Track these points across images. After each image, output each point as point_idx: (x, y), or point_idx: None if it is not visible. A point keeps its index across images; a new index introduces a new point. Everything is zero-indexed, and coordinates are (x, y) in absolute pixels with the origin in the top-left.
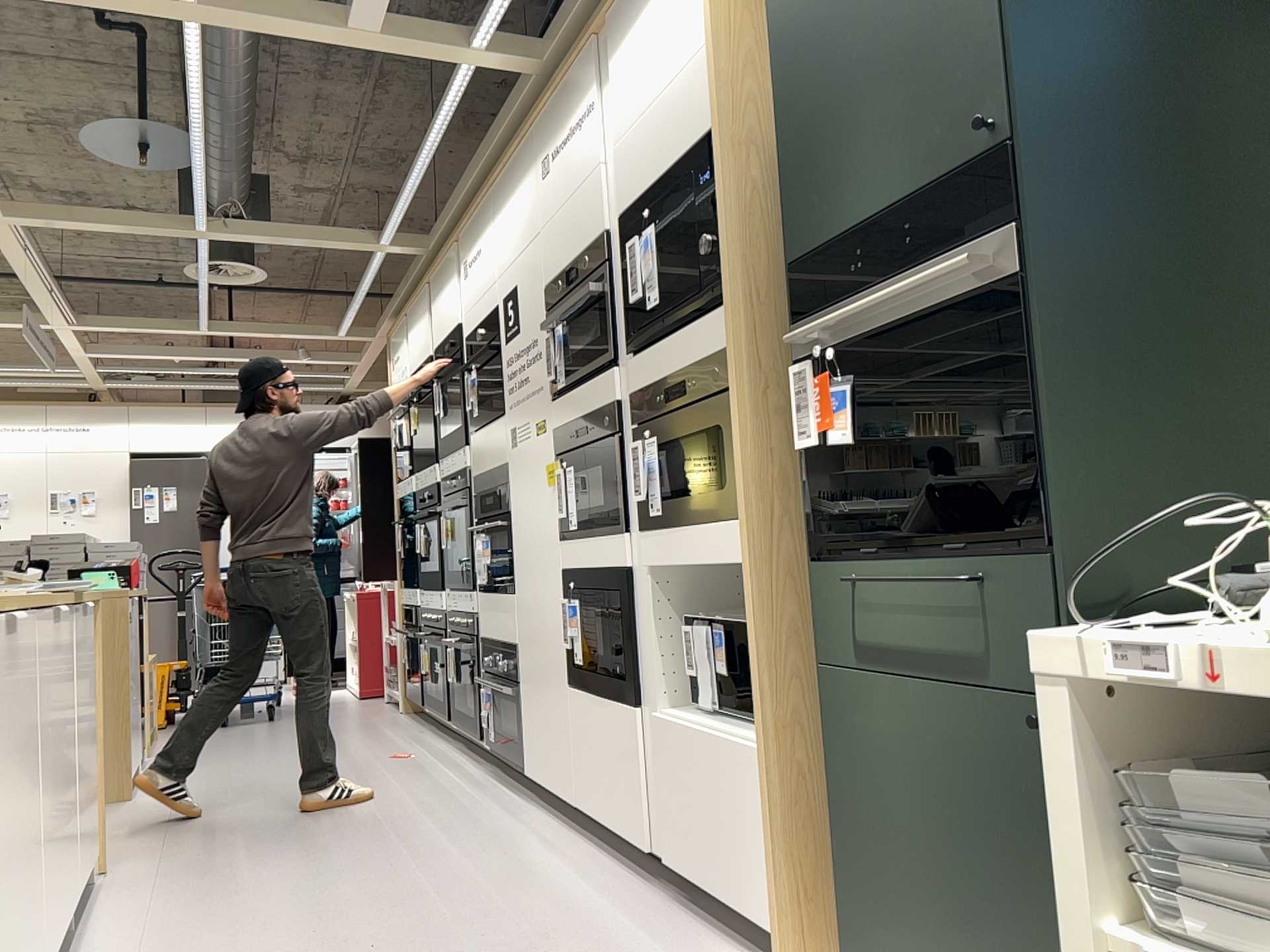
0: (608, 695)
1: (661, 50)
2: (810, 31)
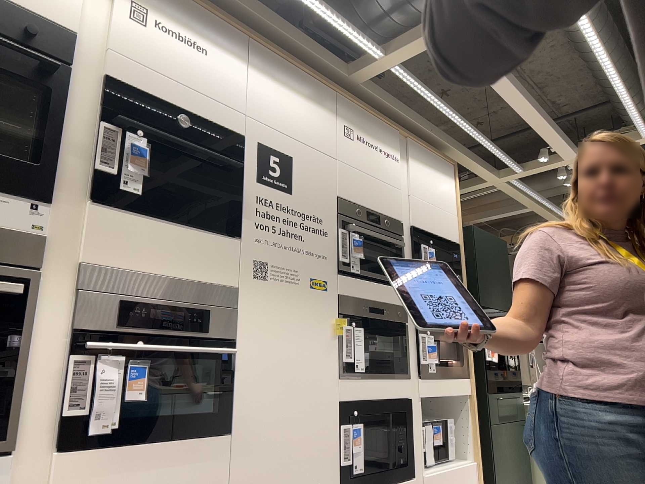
0: (389, 482)
1: (436, 191)
2: (482, 251)
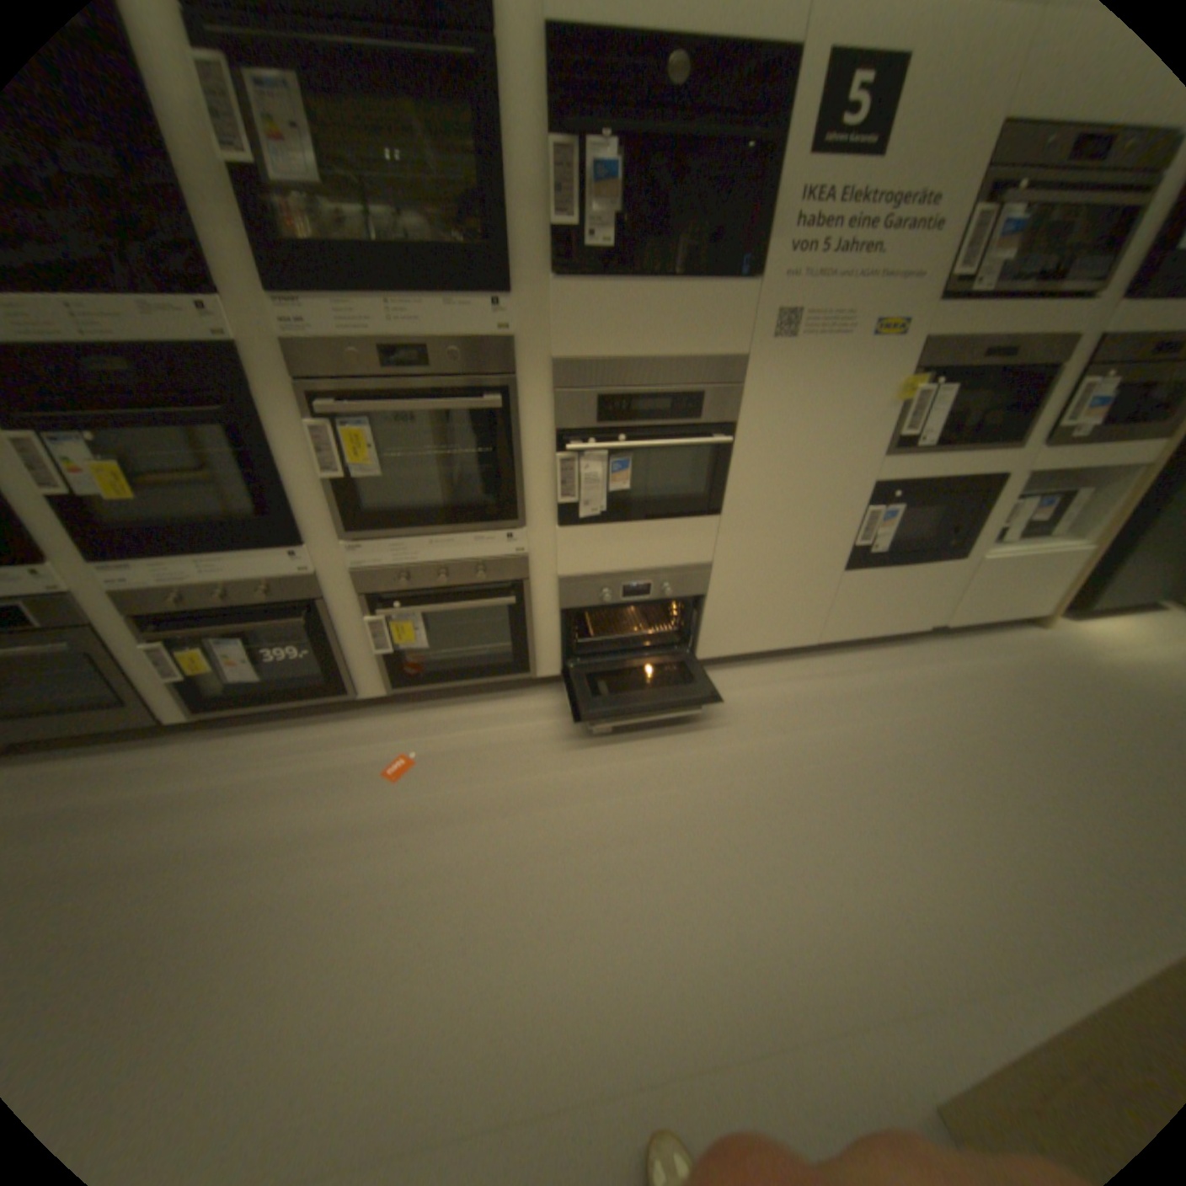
0: (922, 561)
1: None
2: None
